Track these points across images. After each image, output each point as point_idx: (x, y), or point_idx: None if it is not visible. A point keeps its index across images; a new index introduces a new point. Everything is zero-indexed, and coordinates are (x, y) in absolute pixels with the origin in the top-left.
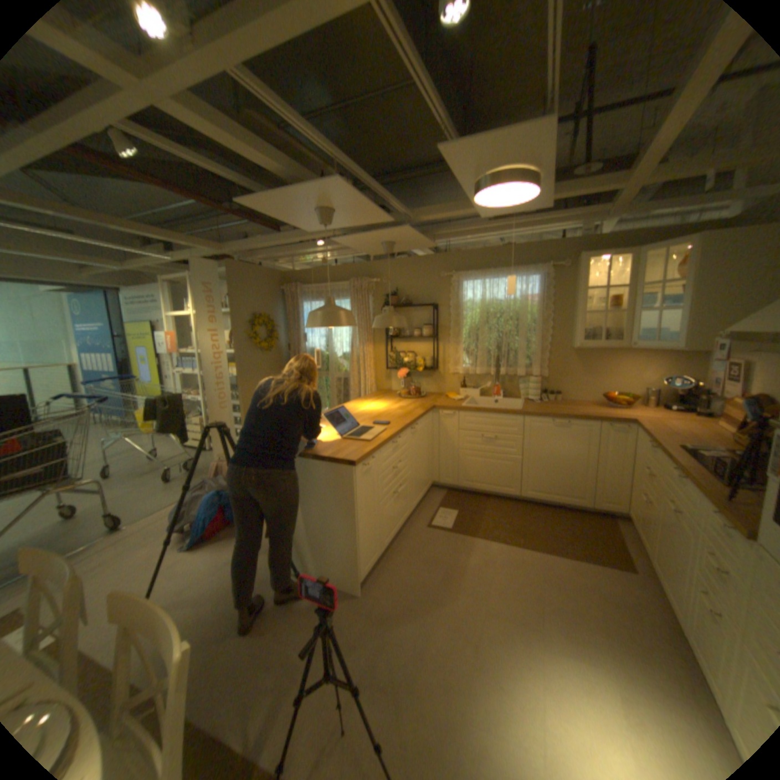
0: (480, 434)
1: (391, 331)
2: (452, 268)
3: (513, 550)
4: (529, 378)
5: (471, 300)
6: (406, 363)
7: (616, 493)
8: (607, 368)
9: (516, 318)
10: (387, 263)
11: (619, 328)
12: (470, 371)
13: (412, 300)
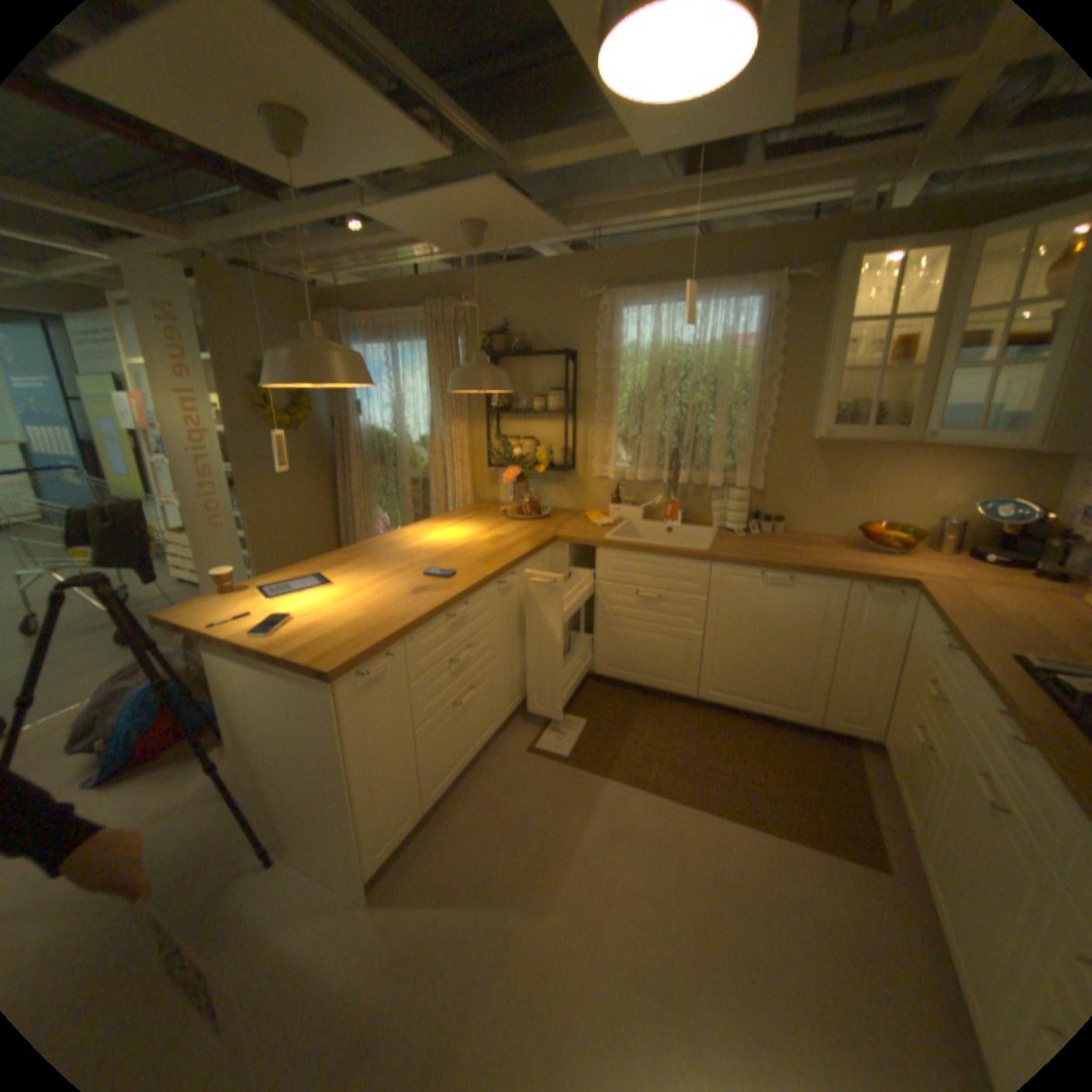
0: (634, 590)
1: (495, 400)
2: (604, 282)
3: (669, 807)
4: (730, 491)
5: (635, 345)
6: (519, 458)
7: (865, 707)
8: (873, 477)
9: (713, 380)
10: (490, 272)
11: (905, 402)
12: (628, 475)
13: (533, 343)
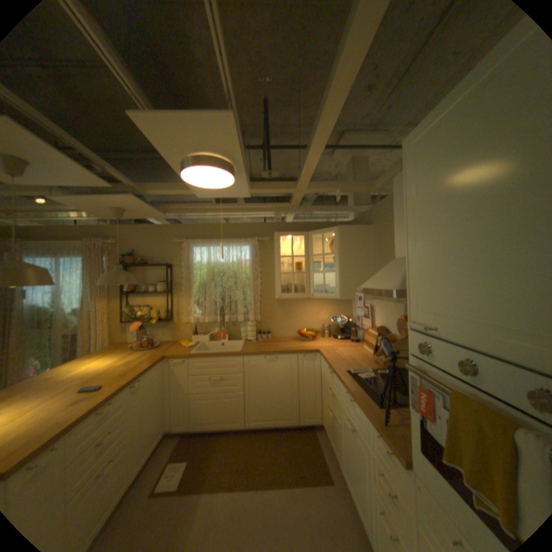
0: (208, 377)
1: (126, 287)
2: (184, 236)
3: (236, 495)
4: (247, 322)
5: (200, 262)
6: (141, 316)
7: (312, 409)
8: (298, 311)
9: (235, 276)
10: (124, 227)
11: (301, 284)
12: (200, 319)
13: (148, 260)
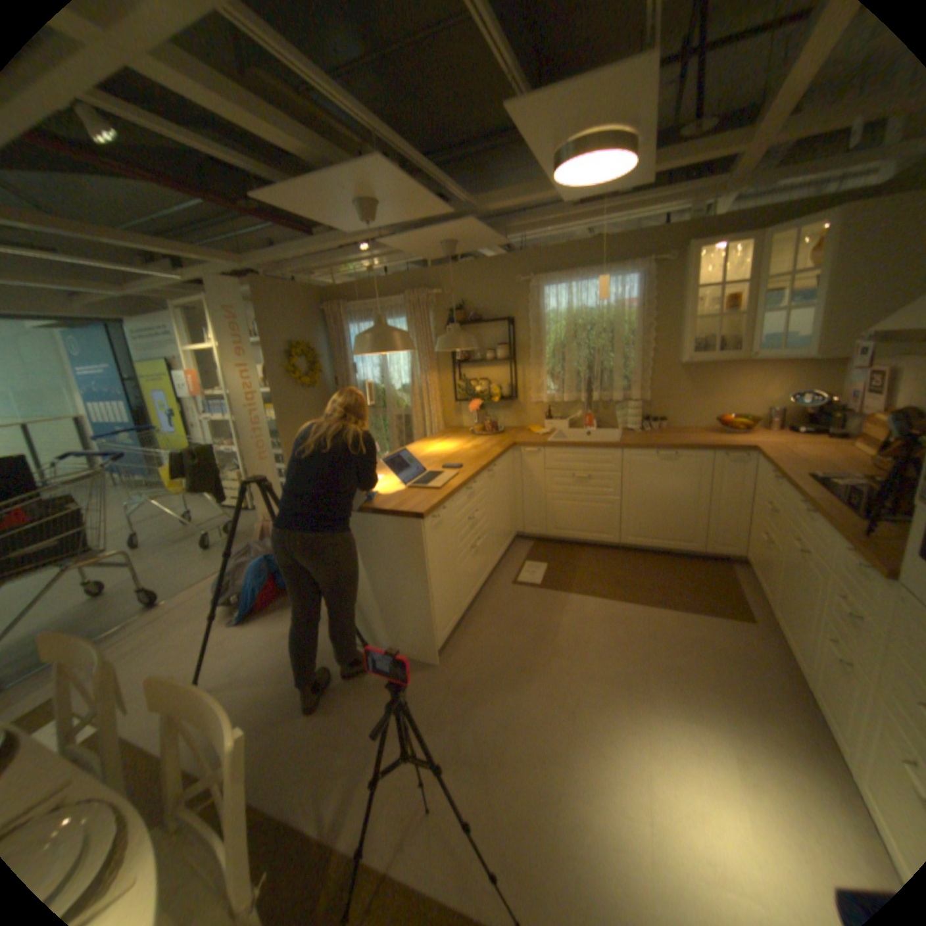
0: (570, 474)
1: (458, 355)
2: (529, 270)
3: (612, 604)
4: (628, 403)
5: (554, 310)
6: (478, 393)
7: (731, 534)
8: (722, 385)
9: (609, 330)
10: (448, 268)
11: (736, 335)
12: (556, 398)
13: (481, 314)
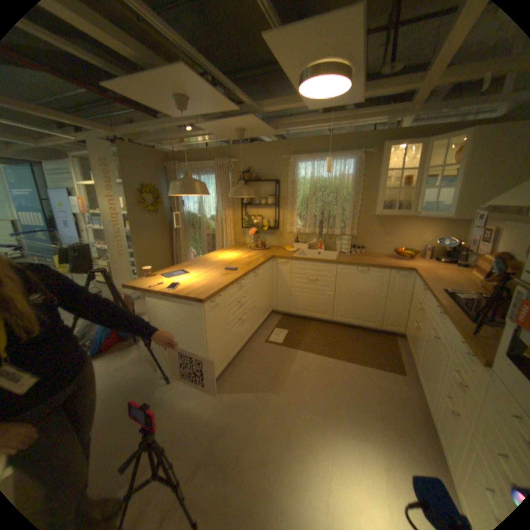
0: (306, 277)
1: (245, 200)
2: (290, 152)
3: (323, 358)
4: (343, 237)
5: (304, 177)
6: (256, 224)
7: (397, 319)
8: (398, 230)
9: (335, 192)
10: (242, 146)
11: (408, 201)
12: (301, 230)
13: (260, 176)
